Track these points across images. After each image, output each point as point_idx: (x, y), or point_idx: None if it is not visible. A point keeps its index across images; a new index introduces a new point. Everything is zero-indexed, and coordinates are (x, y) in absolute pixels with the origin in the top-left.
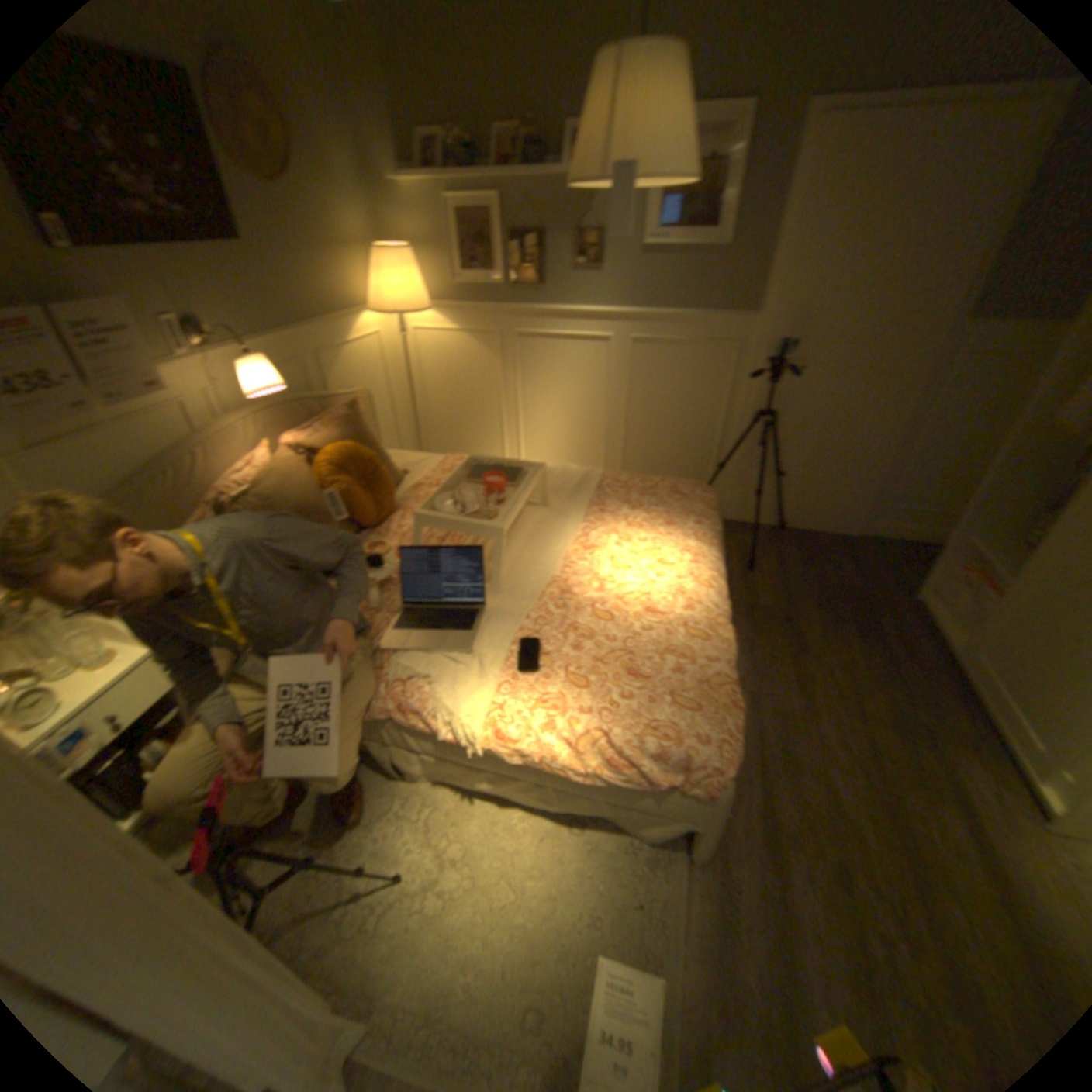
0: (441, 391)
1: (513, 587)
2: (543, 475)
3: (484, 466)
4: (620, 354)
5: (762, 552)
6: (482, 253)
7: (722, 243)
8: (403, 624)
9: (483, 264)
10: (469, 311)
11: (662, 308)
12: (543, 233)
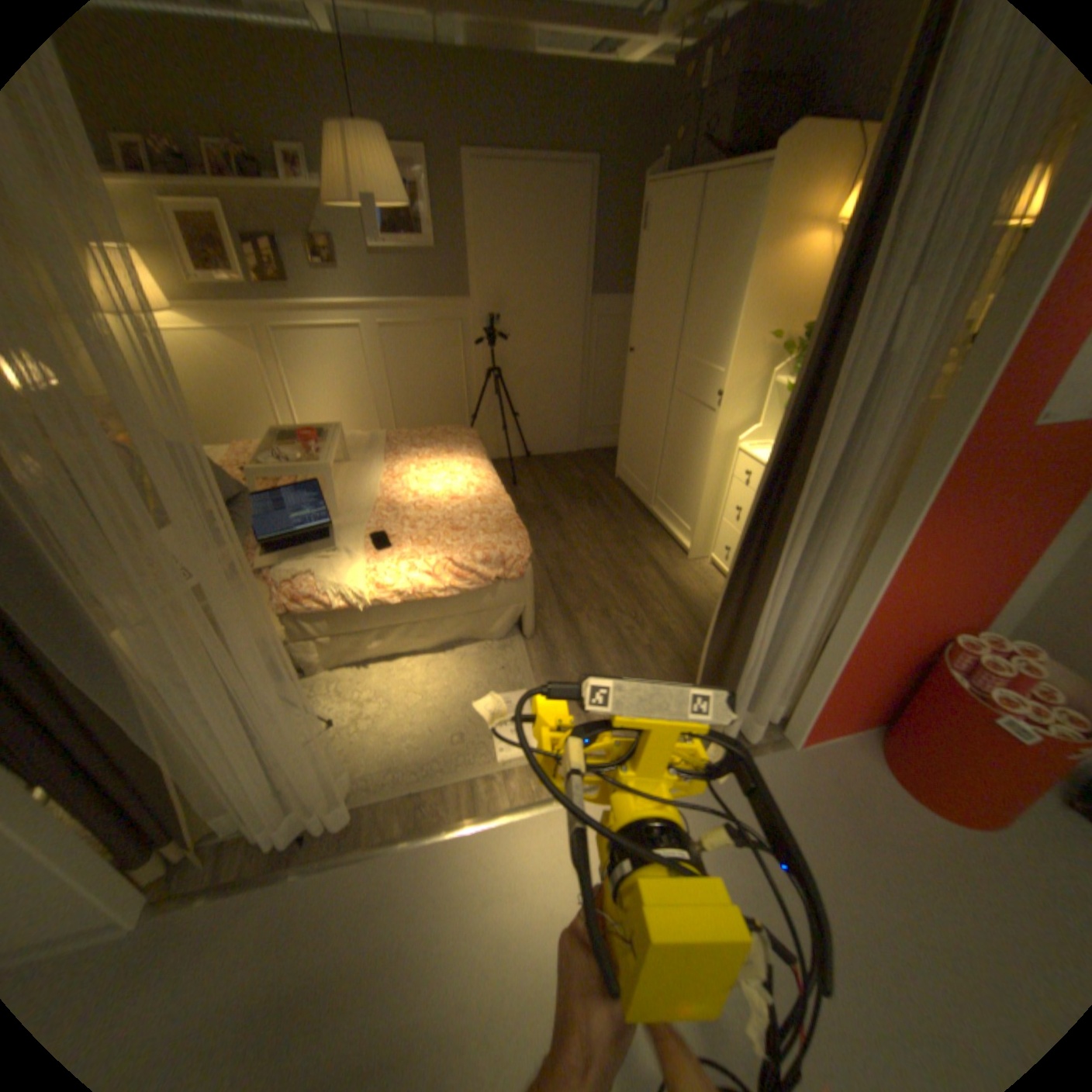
0: (194, 390)
1: (346, 509)
2: (338, 433)
3: (285, 431)
4: (369, 337)
5: (518, 473)
6: (212, 254)
7: (426, 246)
8: (266, 549)
9: (215, 264)
10: (210, 309)
11: (393, 297)
12: (272, 237)
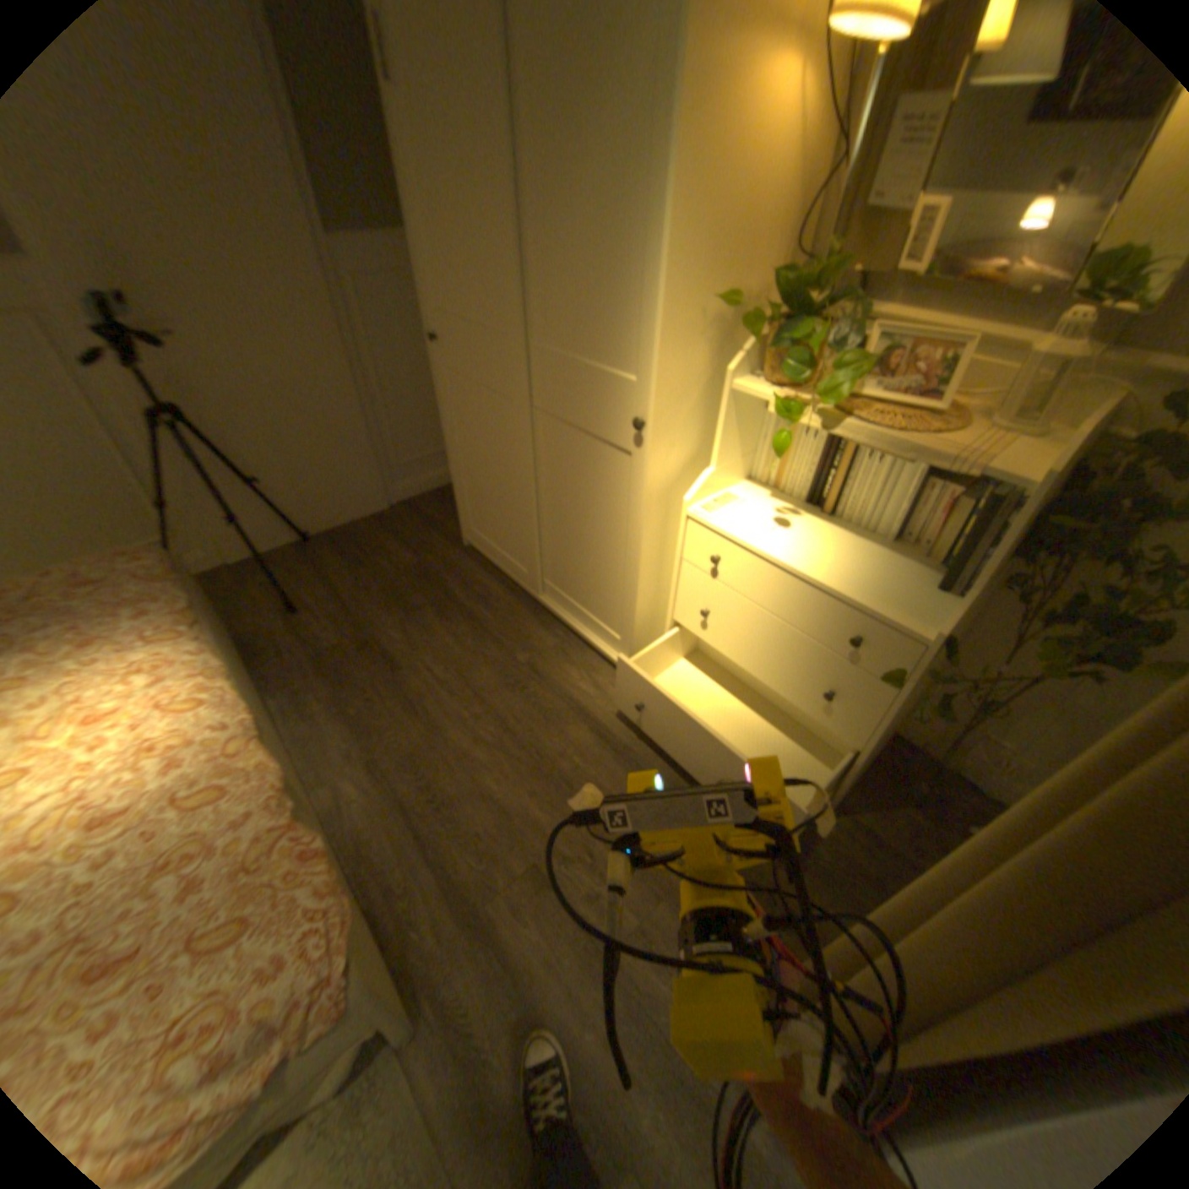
0: None
1: None
2: None
3: None
4: None
5: (292, 582)
6: None
7: None
8: None
9: None
10: None
11: None
12: None
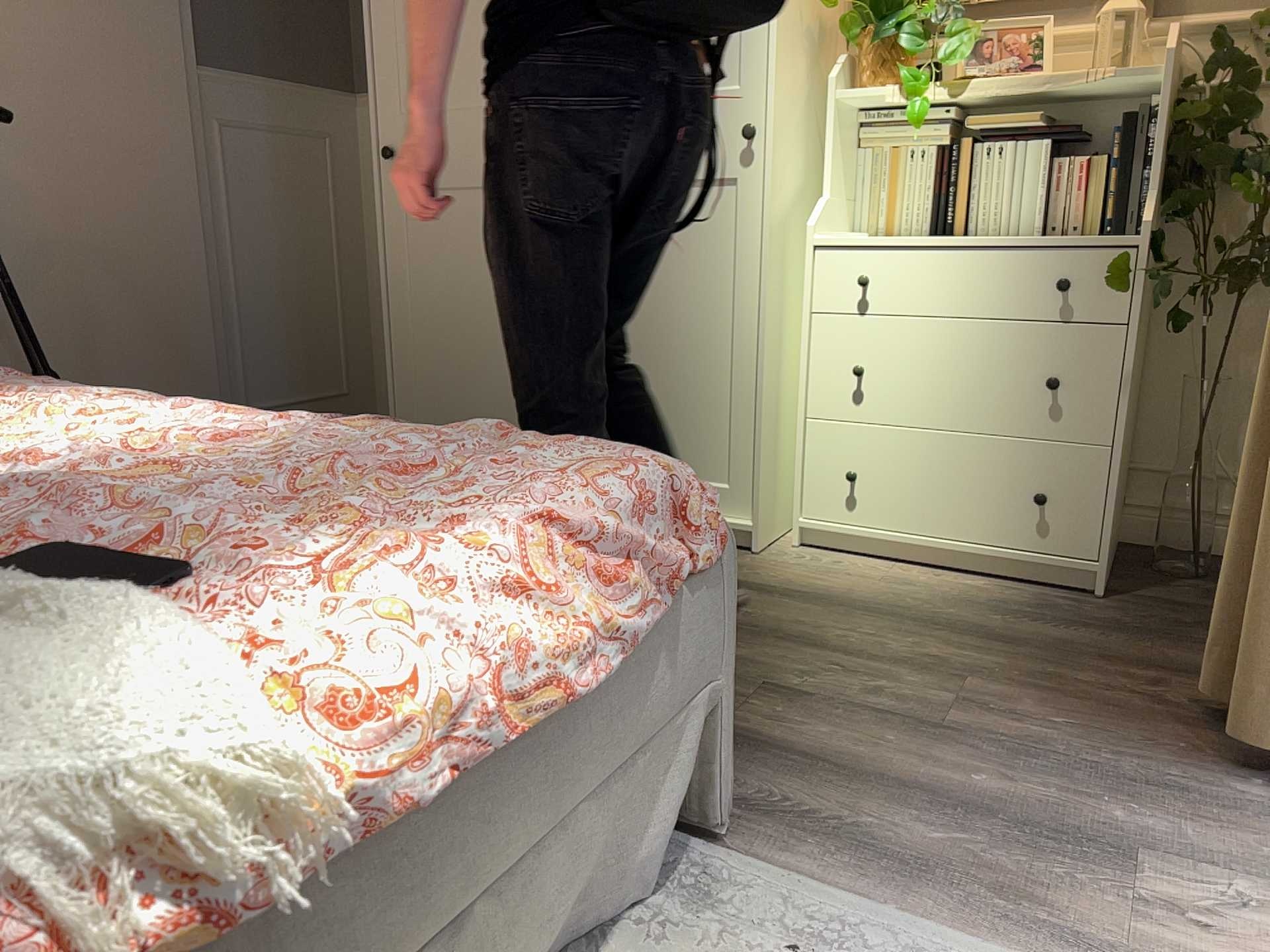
0: None
1: None
2: None
3: None
4: None
5: None
6: None
7: None
8: None
9: None
10: None
11: None
12: None
